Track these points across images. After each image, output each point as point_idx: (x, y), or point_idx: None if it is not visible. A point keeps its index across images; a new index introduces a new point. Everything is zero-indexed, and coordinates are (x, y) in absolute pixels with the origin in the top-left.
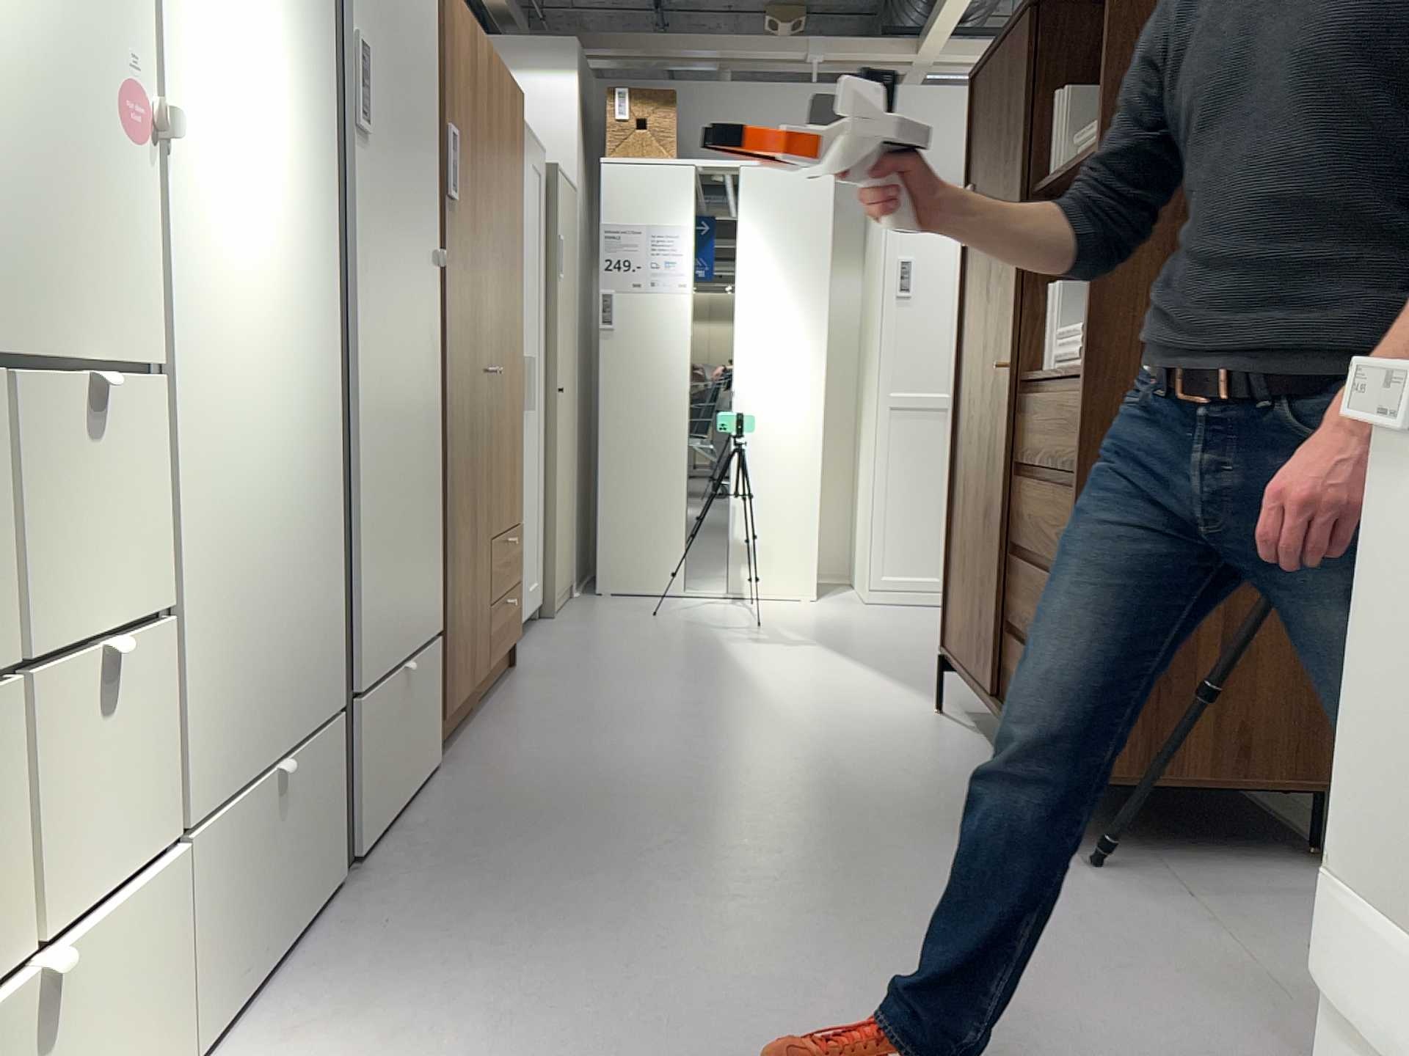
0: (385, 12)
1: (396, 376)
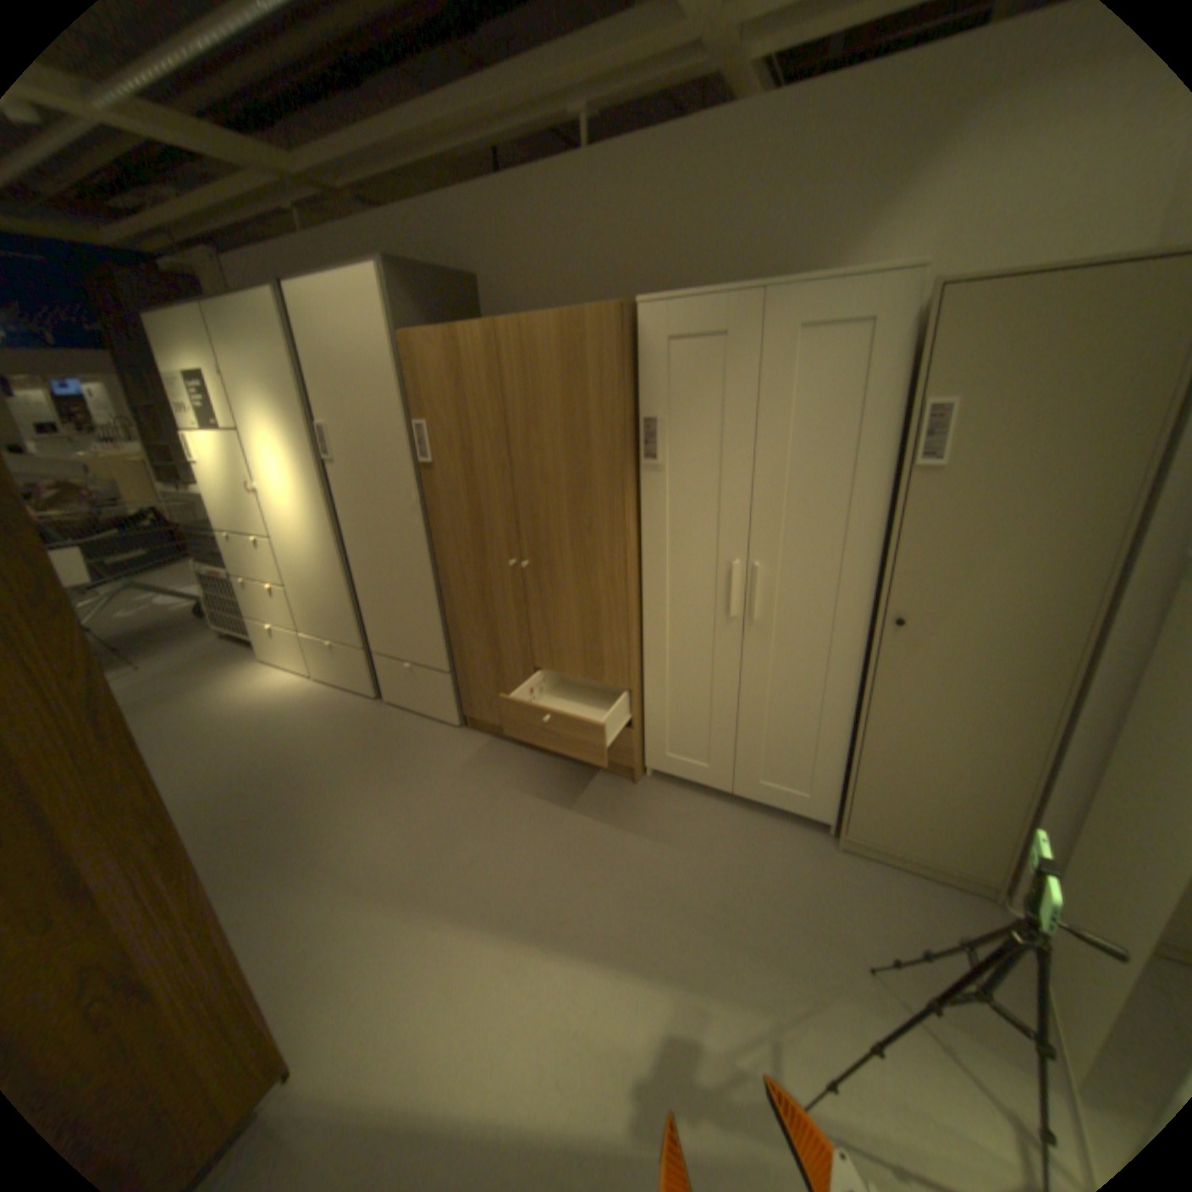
0: (339, 401)
1: (380, 552)
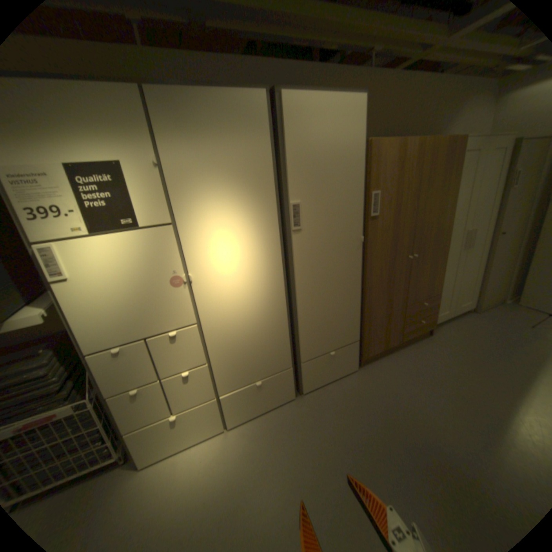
0: (317, 183)
1: (326, 285)
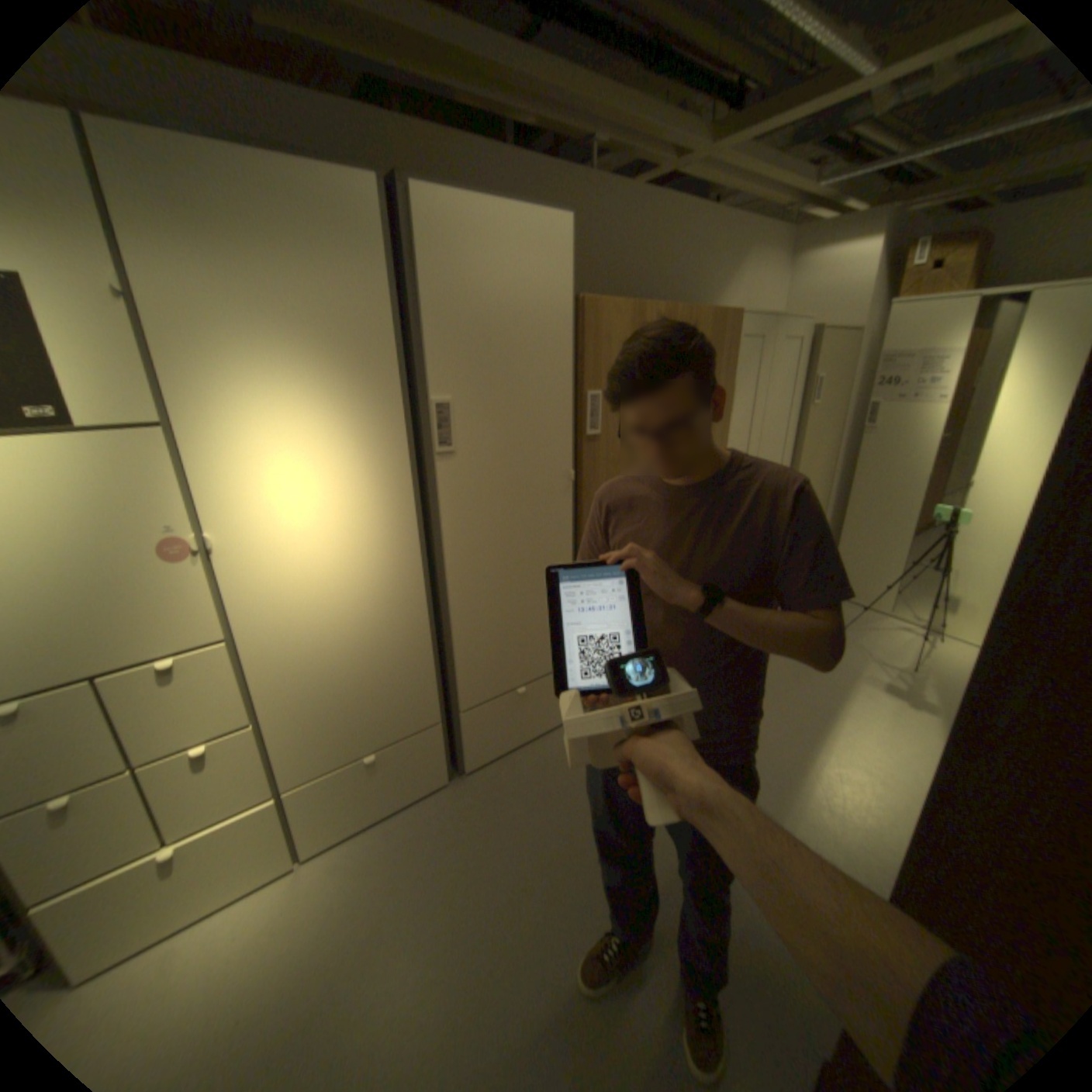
0: (483, 367)
1: (506, 560)
